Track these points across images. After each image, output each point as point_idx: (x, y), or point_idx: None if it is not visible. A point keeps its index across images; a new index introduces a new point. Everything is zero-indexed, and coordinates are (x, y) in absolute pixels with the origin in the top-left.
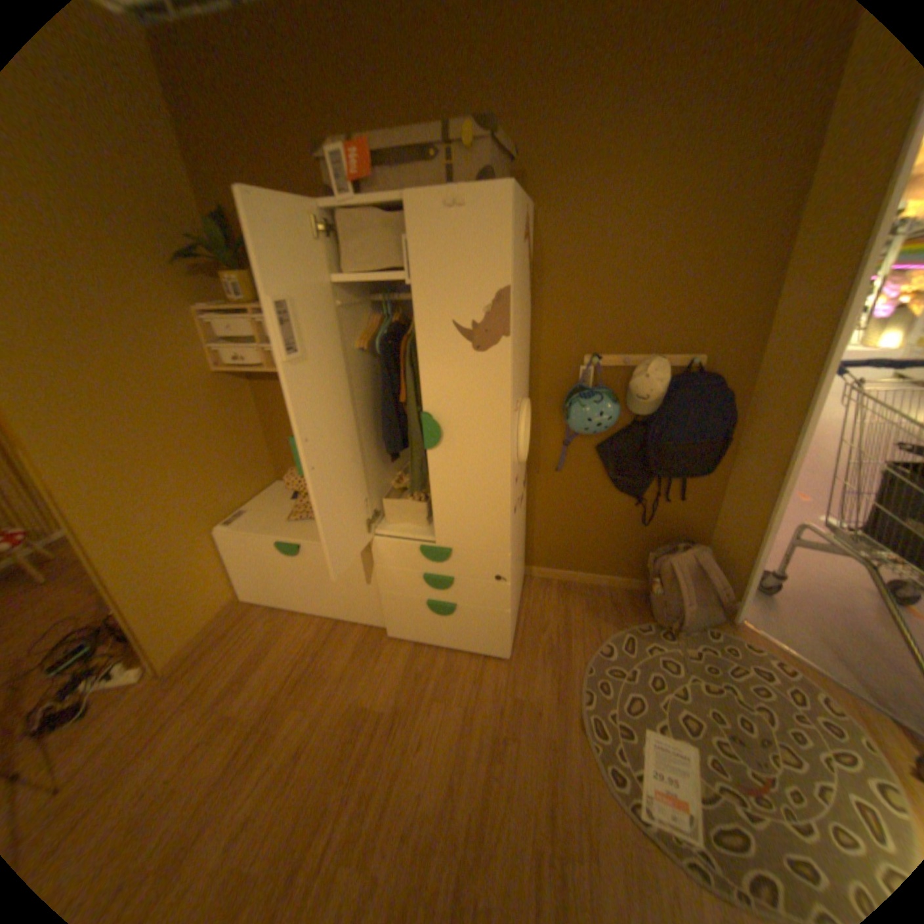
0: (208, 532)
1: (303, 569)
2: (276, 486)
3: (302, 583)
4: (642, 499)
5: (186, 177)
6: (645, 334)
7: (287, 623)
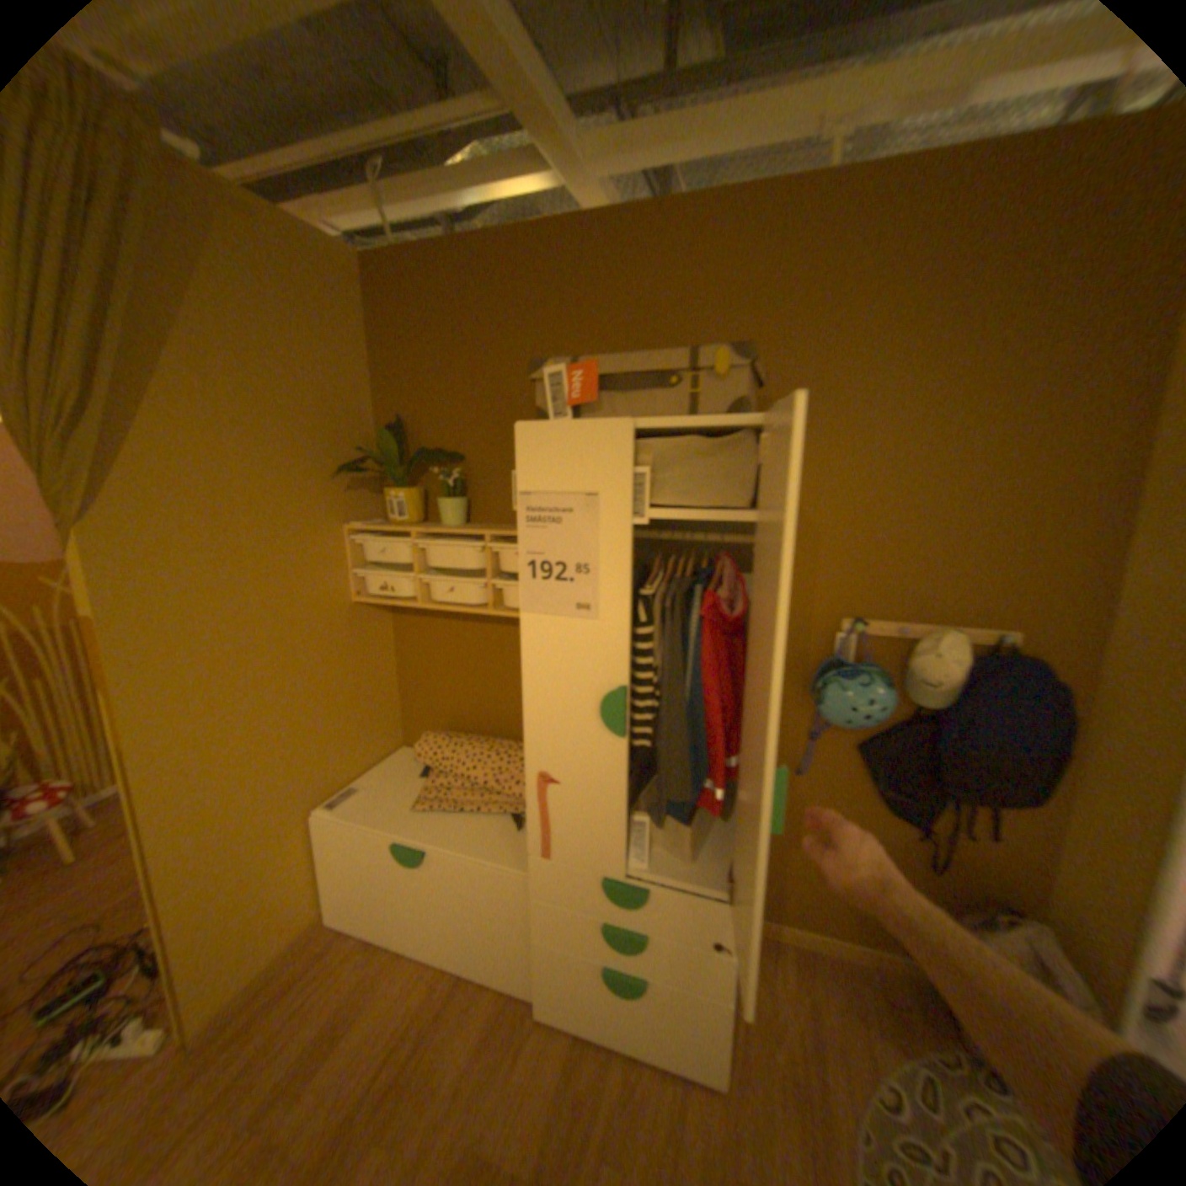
0: (305, 816)
1: (424, 888)
2: (402, 753)
3: (418, 910)
4: (932, 832)
5: (369, 388)
6: (930, 598)
7: (386, 973)
